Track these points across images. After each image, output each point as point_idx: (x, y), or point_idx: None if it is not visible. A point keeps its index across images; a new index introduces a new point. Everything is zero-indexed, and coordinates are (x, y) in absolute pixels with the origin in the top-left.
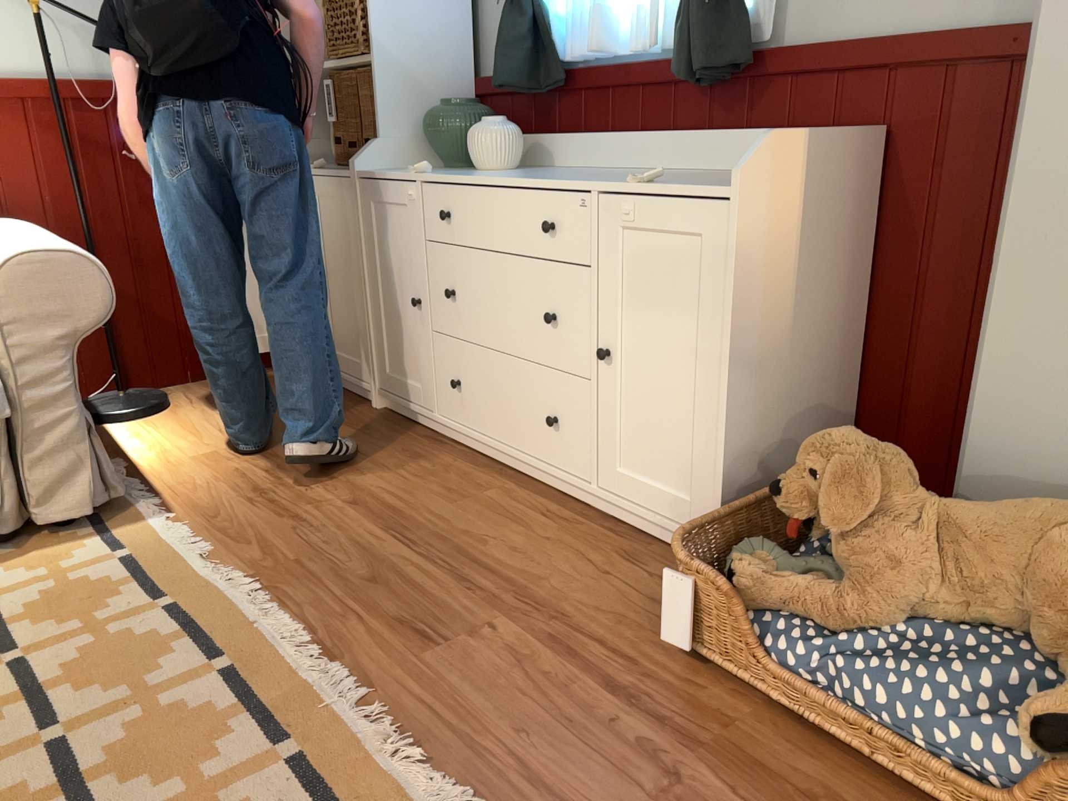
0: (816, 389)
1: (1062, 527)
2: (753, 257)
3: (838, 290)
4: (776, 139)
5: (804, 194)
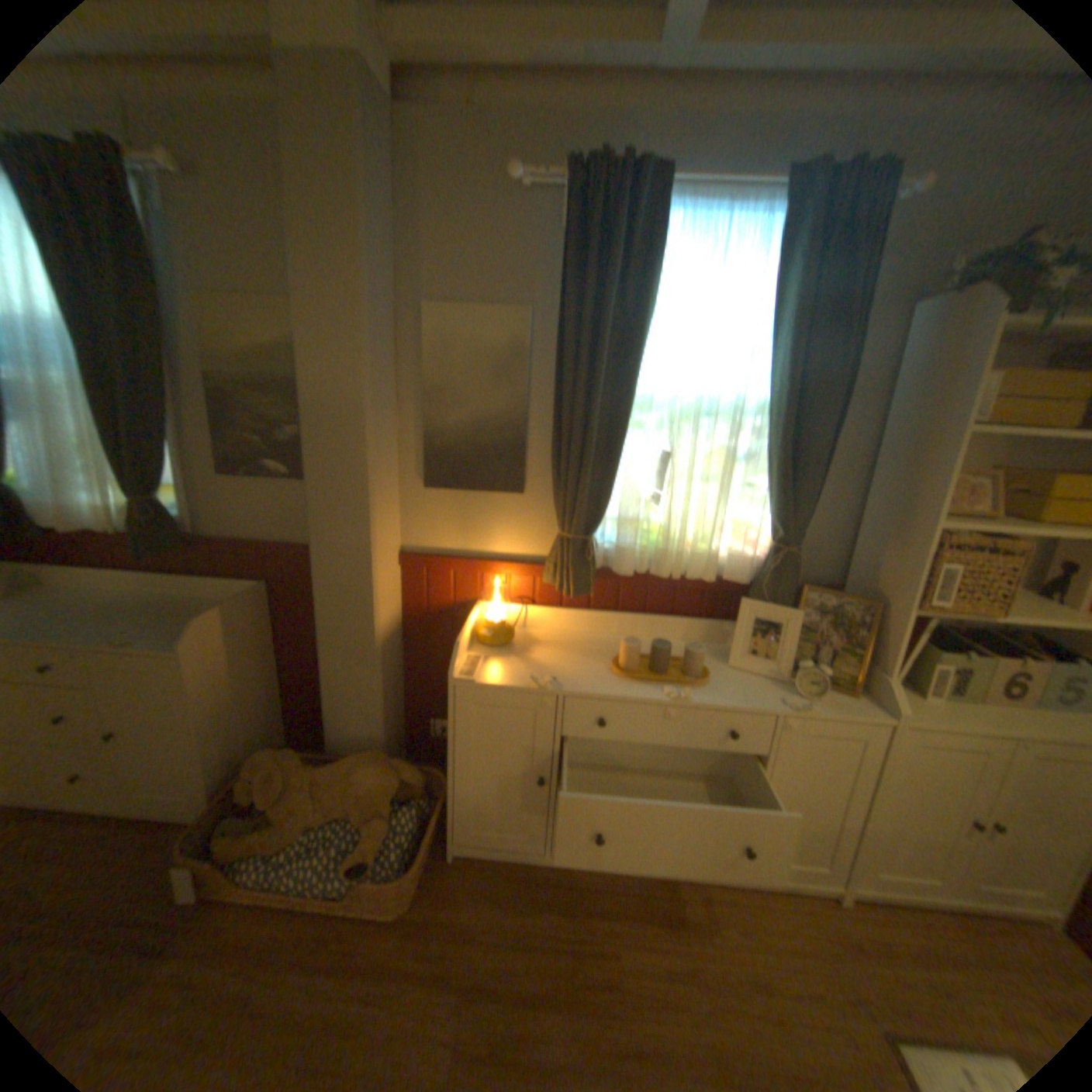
0: (255, 711)
1: (355, 774)
2: (197, 679)
3: (257, 661)
4: (199, 620)
5: (224, 633)
